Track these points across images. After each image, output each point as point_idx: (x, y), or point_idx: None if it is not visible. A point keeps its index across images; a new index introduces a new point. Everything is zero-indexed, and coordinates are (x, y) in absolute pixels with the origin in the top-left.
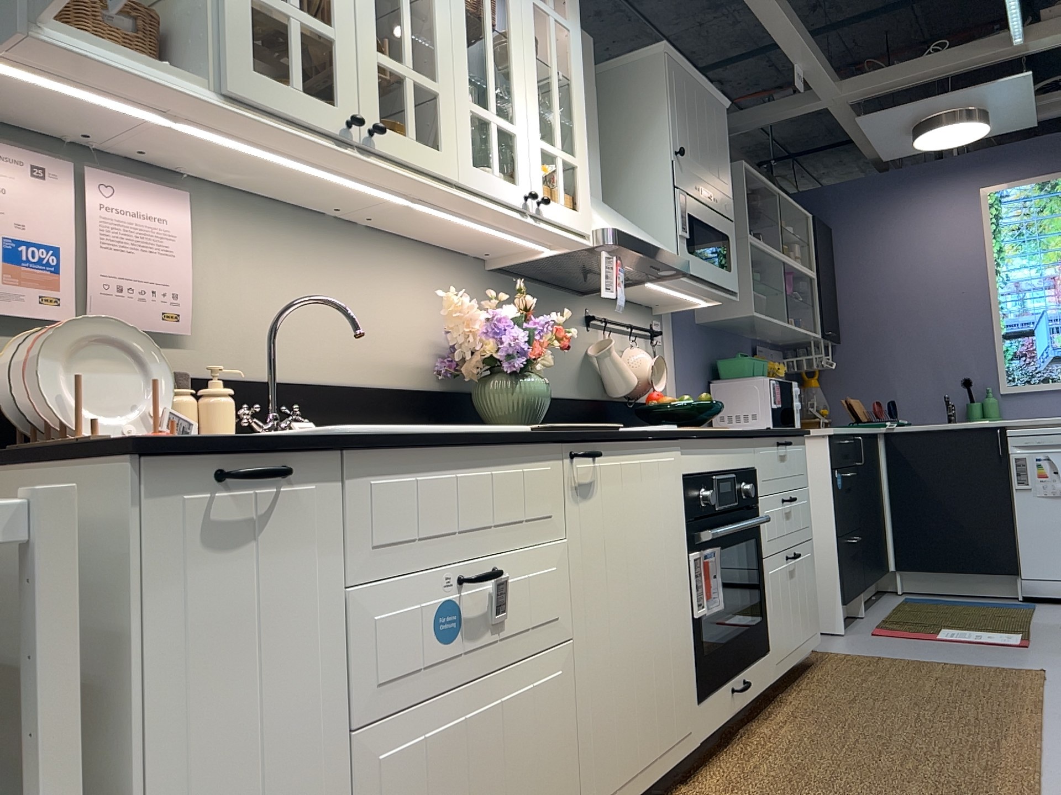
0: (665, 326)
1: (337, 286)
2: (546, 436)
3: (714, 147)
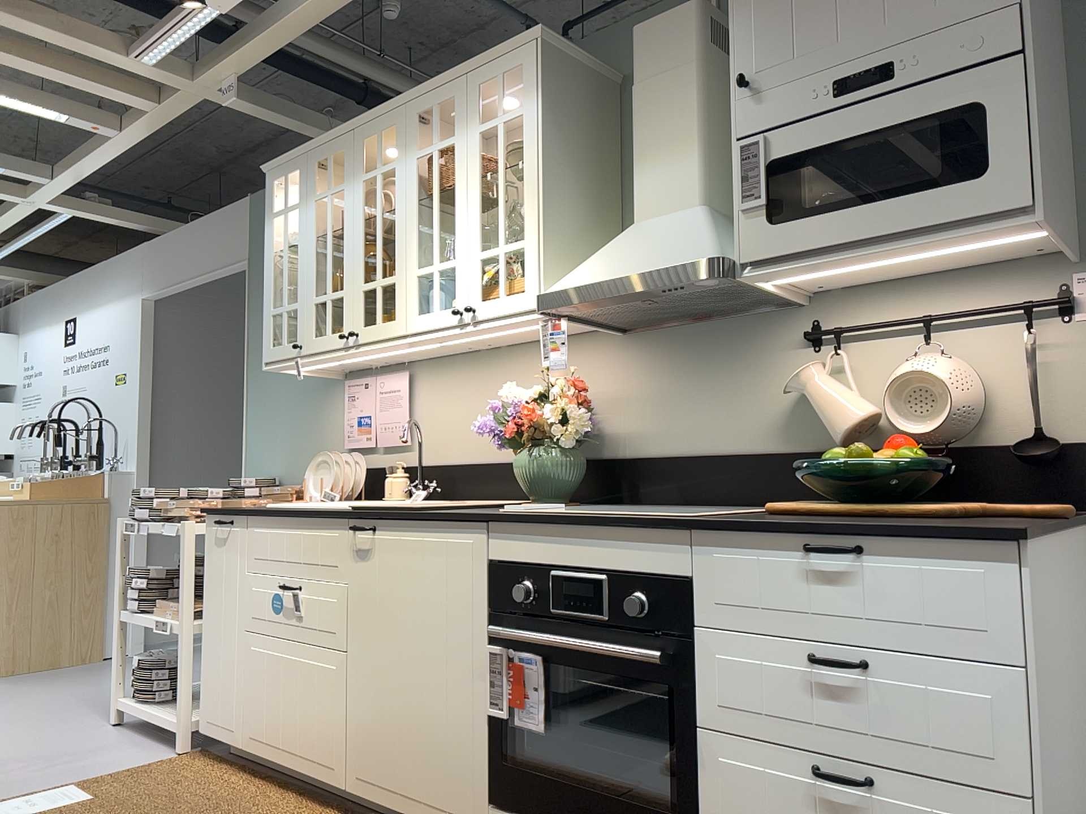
0: None
1: (484, 394)
2: (331, 513)
3: None
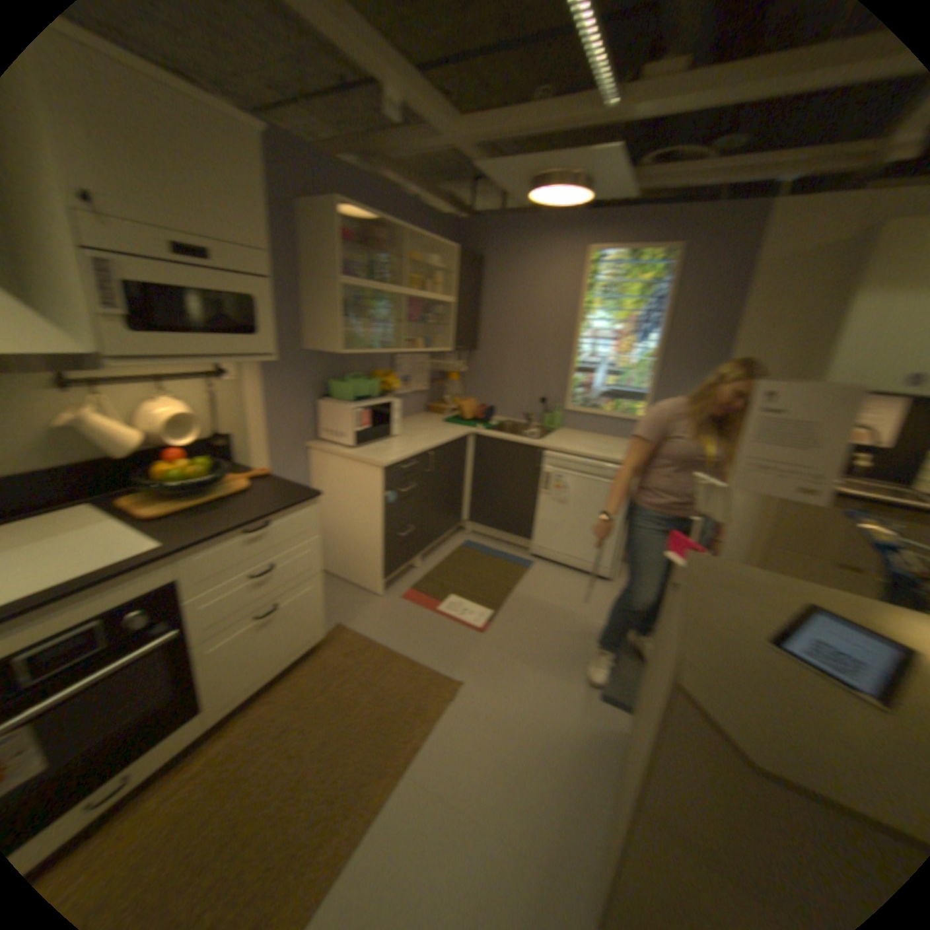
0: (245, 361)
1: None
2: None
3: (221, 184)
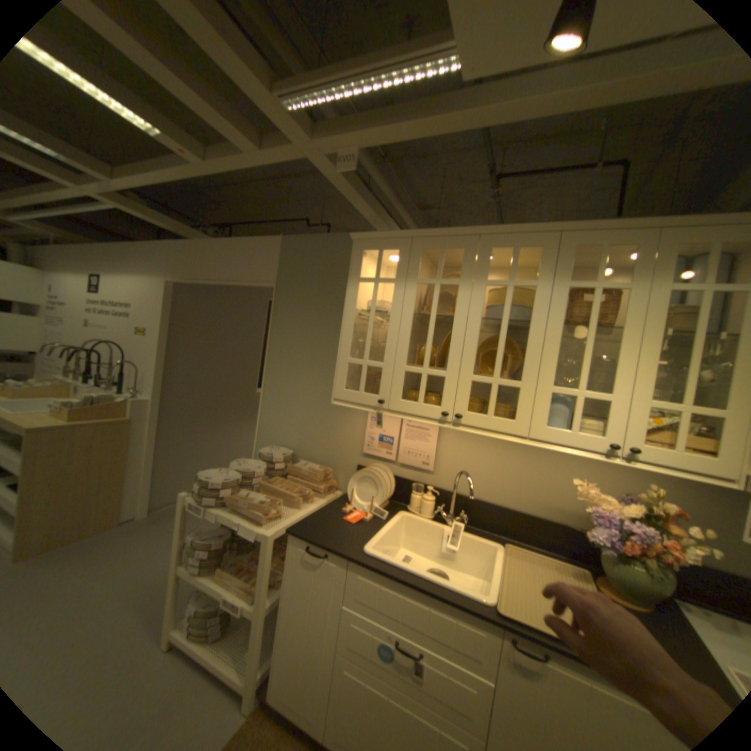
0: None
1: (518, 460)
2: (483, 618)
3: None
